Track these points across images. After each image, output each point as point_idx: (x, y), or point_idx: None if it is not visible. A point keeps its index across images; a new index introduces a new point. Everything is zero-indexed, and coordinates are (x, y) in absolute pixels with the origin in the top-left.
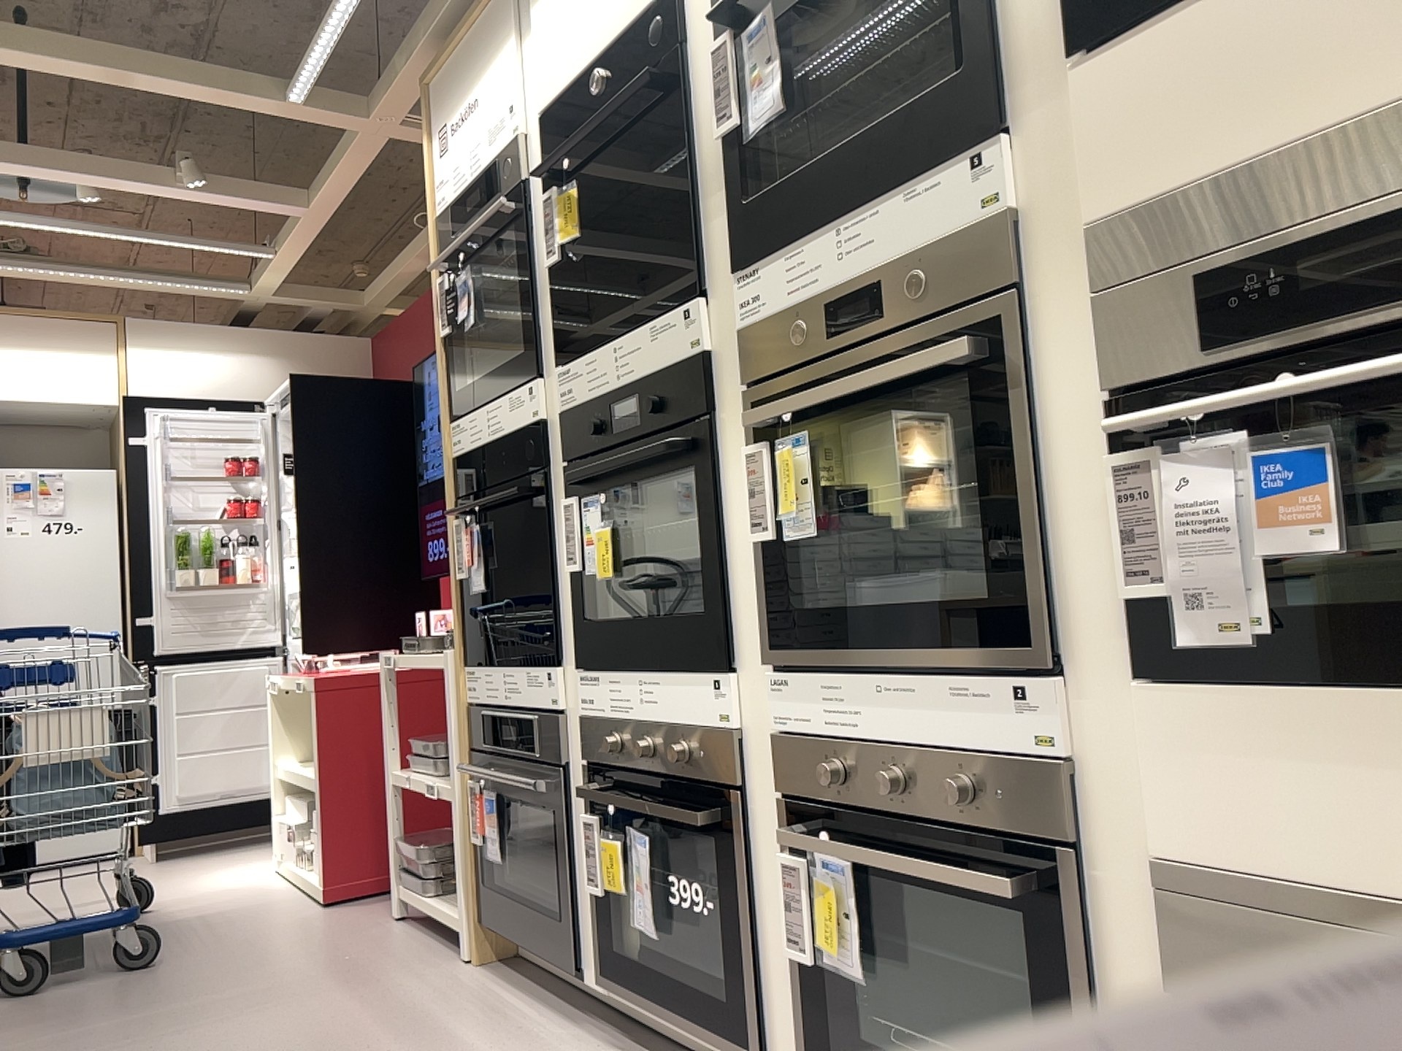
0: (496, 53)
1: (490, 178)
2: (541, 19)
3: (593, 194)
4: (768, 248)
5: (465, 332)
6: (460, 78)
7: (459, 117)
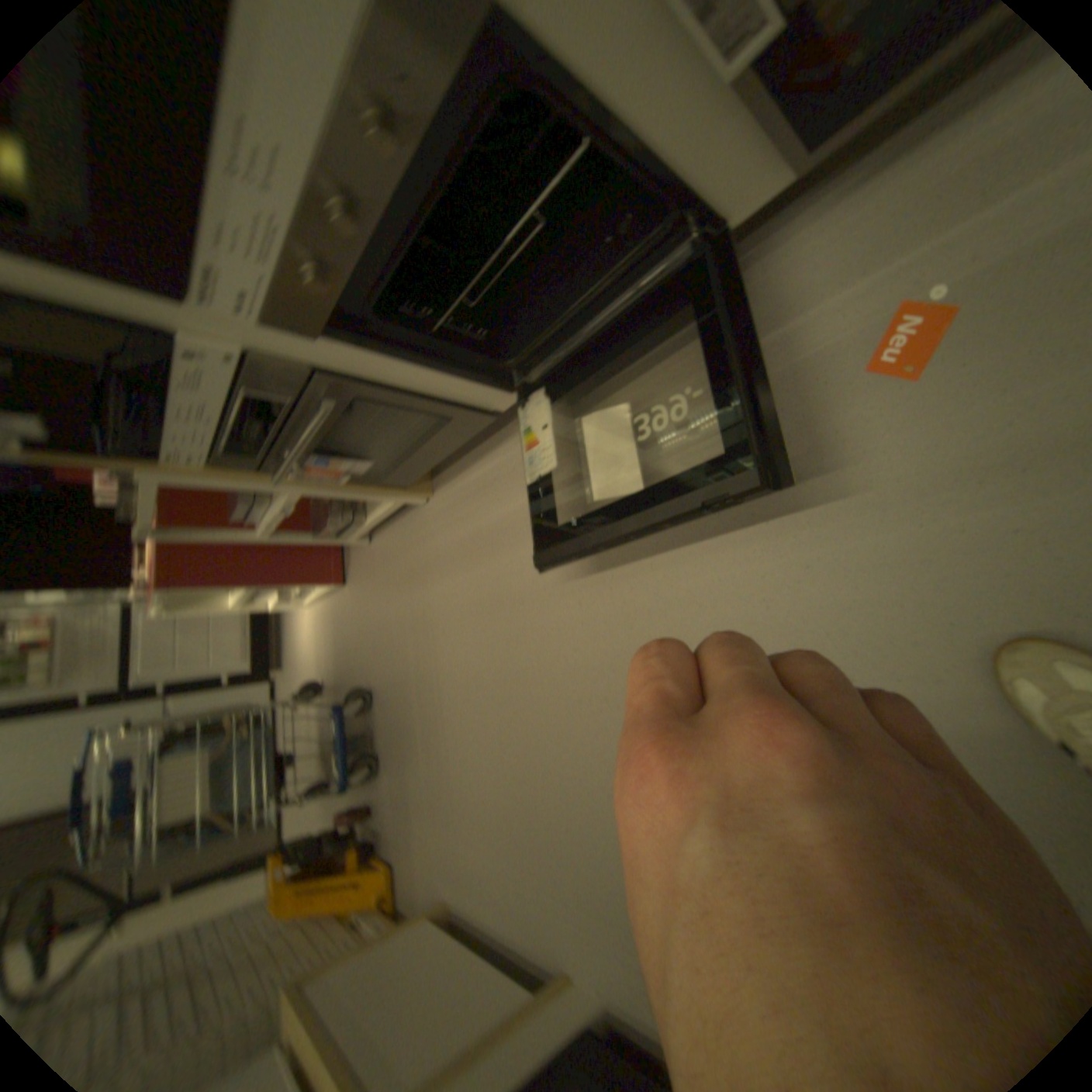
0: None
1: None
2: None
3: None
4: None
5: None
6: None
7: None
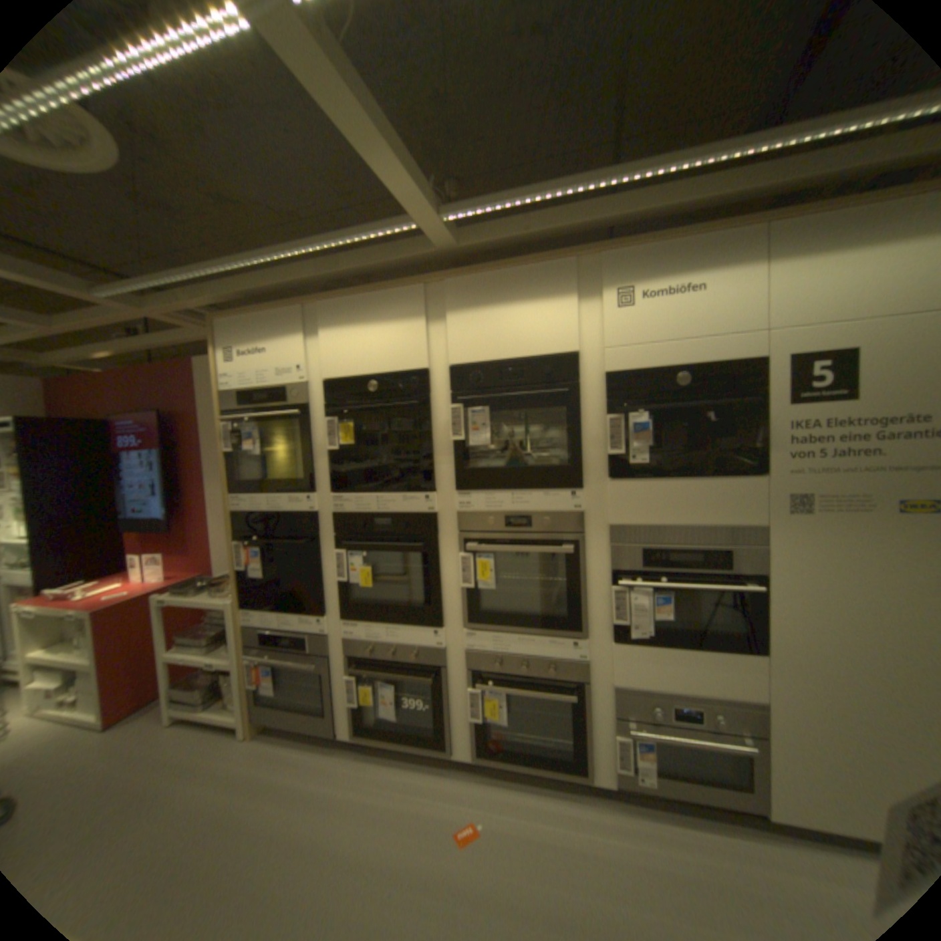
0: (284, 335)
1: (276, 393)
2: (327, 339)
3: (355, 426)
4: (477, 491)
5: (236, 452)
6: (247, 332)
7: (245, 351)
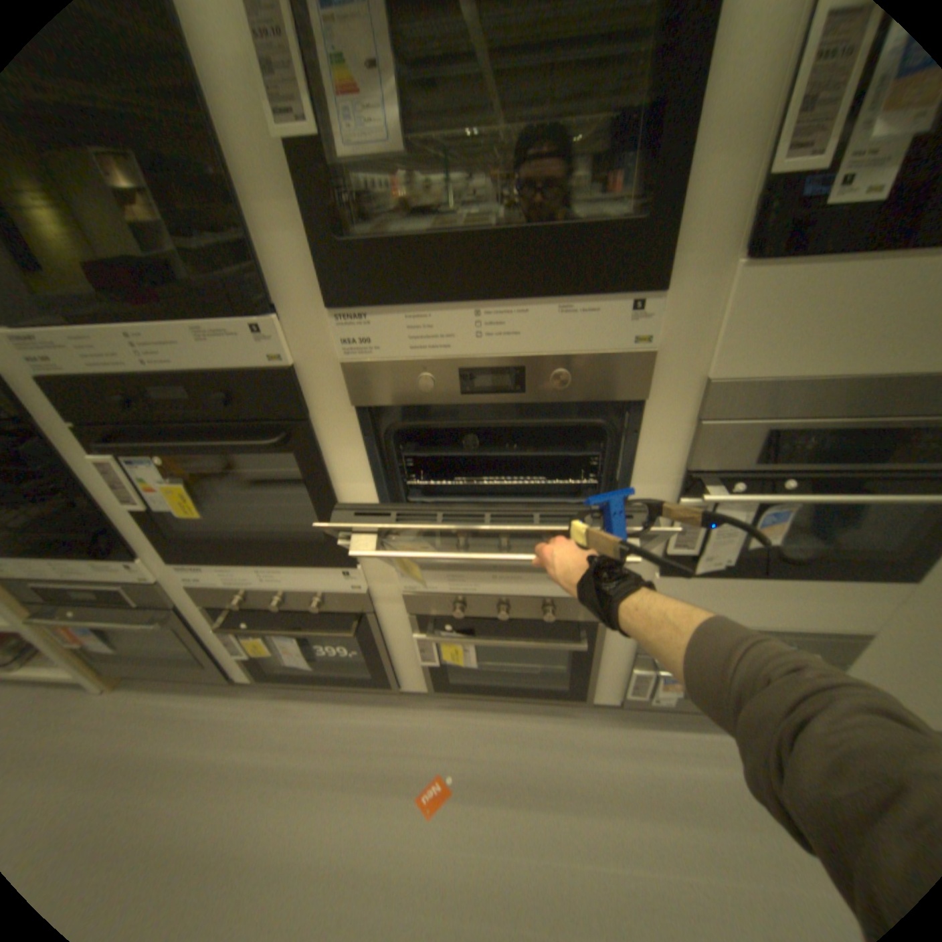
0: None
1: None
2: None
3: None
4: (384, 302)
5: None
6: None
7: None
